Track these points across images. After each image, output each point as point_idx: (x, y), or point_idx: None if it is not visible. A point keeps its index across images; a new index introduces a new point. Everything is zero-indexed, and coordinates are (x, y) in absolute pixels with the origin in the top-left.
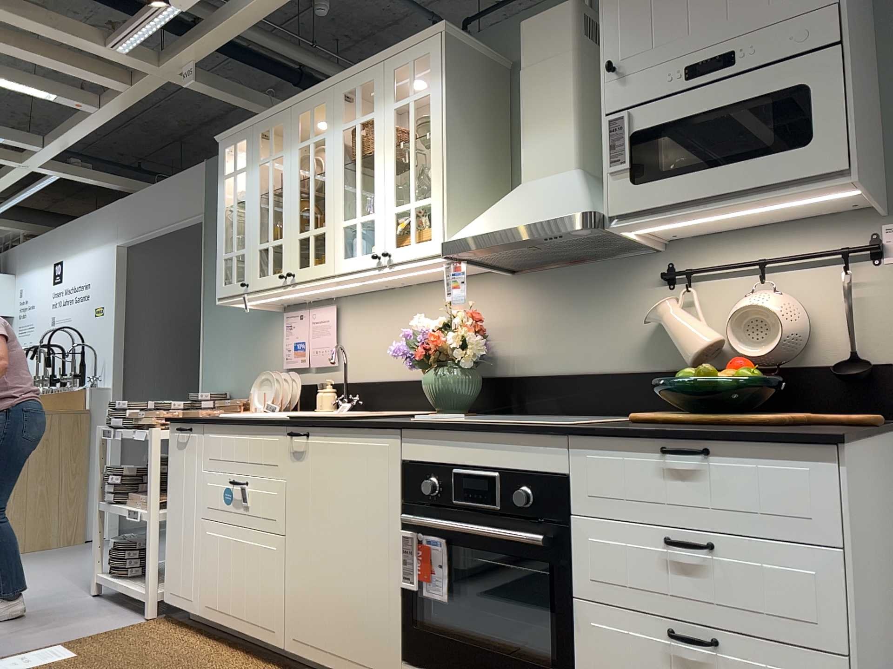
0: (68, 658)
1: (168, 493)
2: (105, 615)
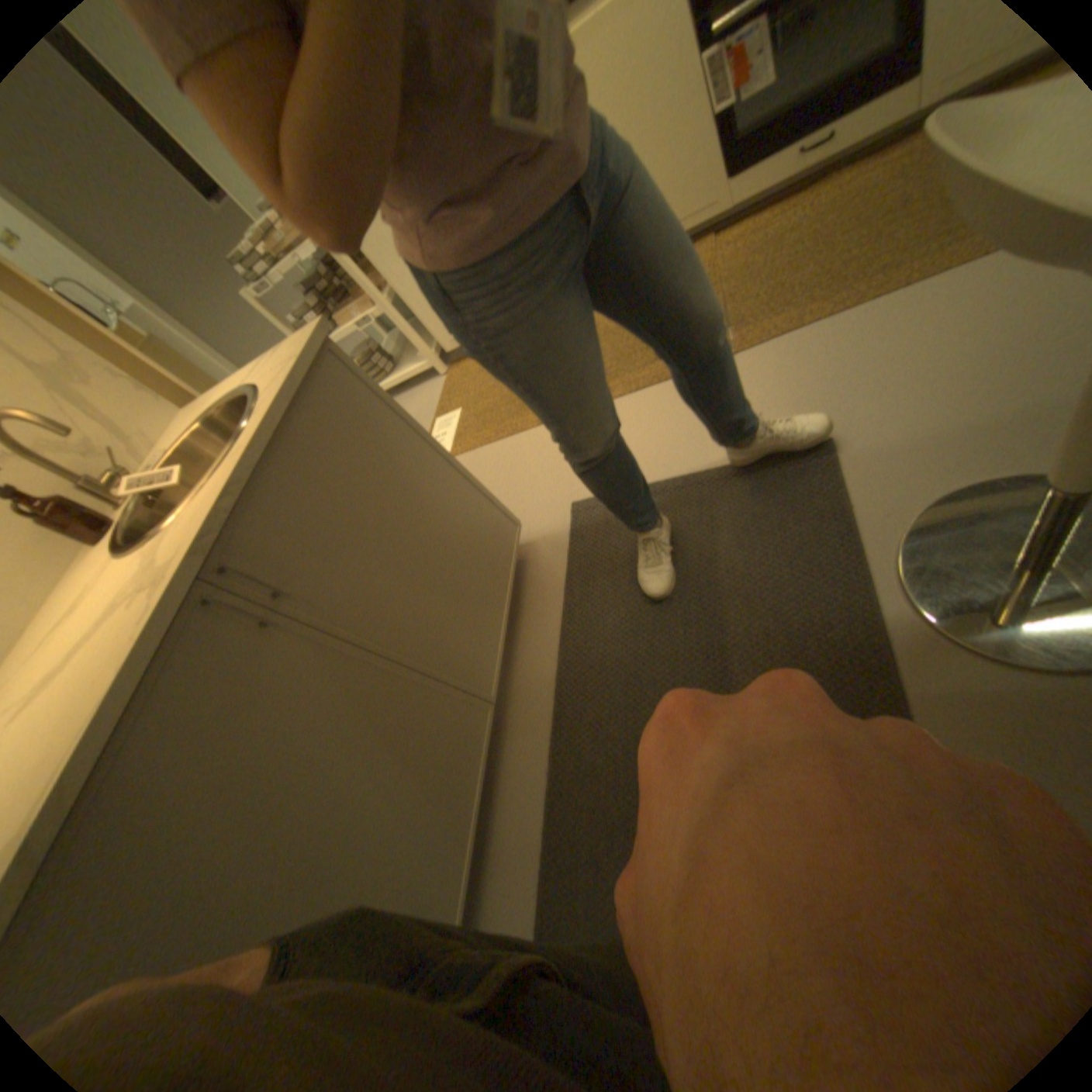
0: (461, 411)
1: (384, 274)
2: (412, 399)
